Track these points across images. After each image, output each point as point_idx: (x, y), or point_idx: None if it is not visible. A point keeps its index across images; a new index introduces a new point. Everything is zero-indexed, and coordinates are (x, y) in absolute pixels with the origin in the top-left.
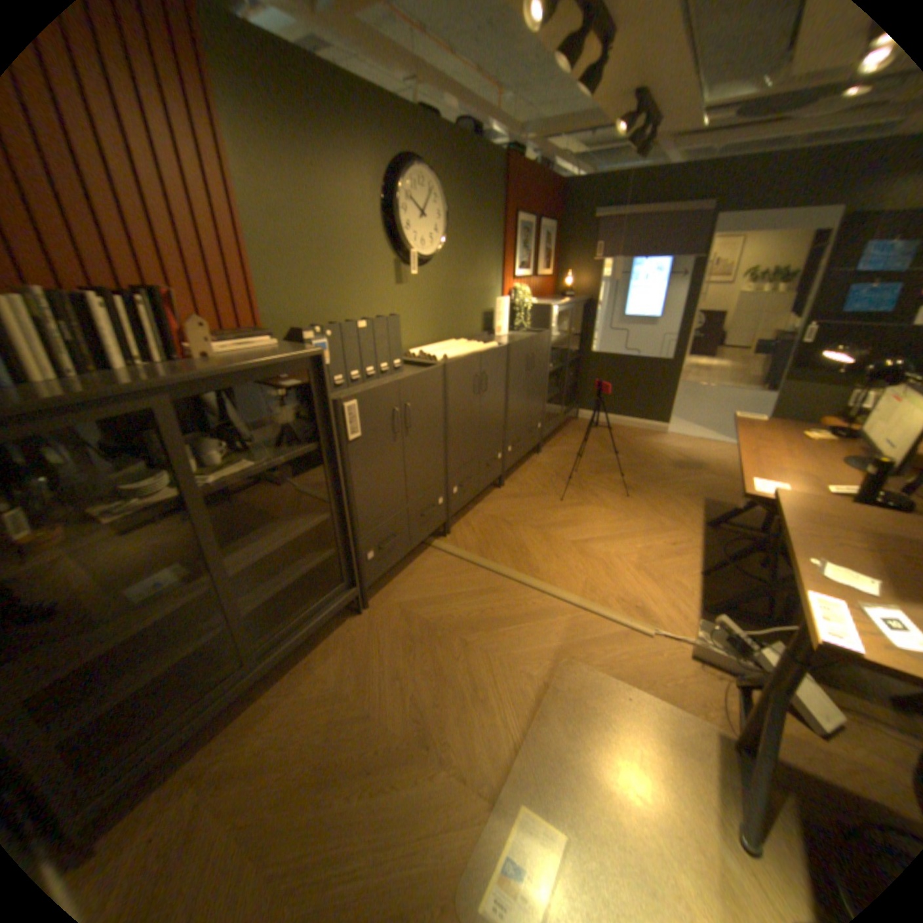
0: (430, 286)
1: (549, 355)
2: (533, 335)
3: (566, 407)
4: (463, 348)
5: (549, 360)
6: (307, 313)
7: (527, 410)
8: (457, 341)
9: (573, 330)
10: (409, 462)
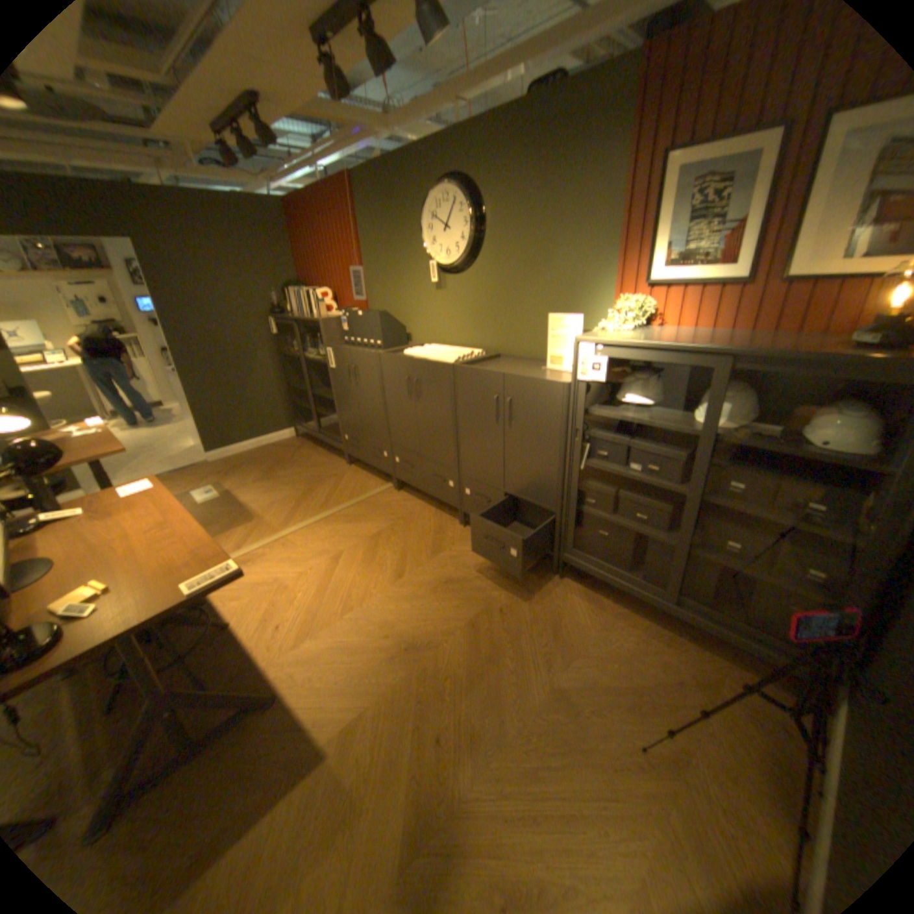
0: (470, 292)
1: (578, 428)
2: (523, 375)
3: (753, 628)
4: (433, 353)
5: (580, 438)
6: (385, 305)
7: (508, 475)
8: (462, 350)
9: (843, 450)
10: (361, 404)
